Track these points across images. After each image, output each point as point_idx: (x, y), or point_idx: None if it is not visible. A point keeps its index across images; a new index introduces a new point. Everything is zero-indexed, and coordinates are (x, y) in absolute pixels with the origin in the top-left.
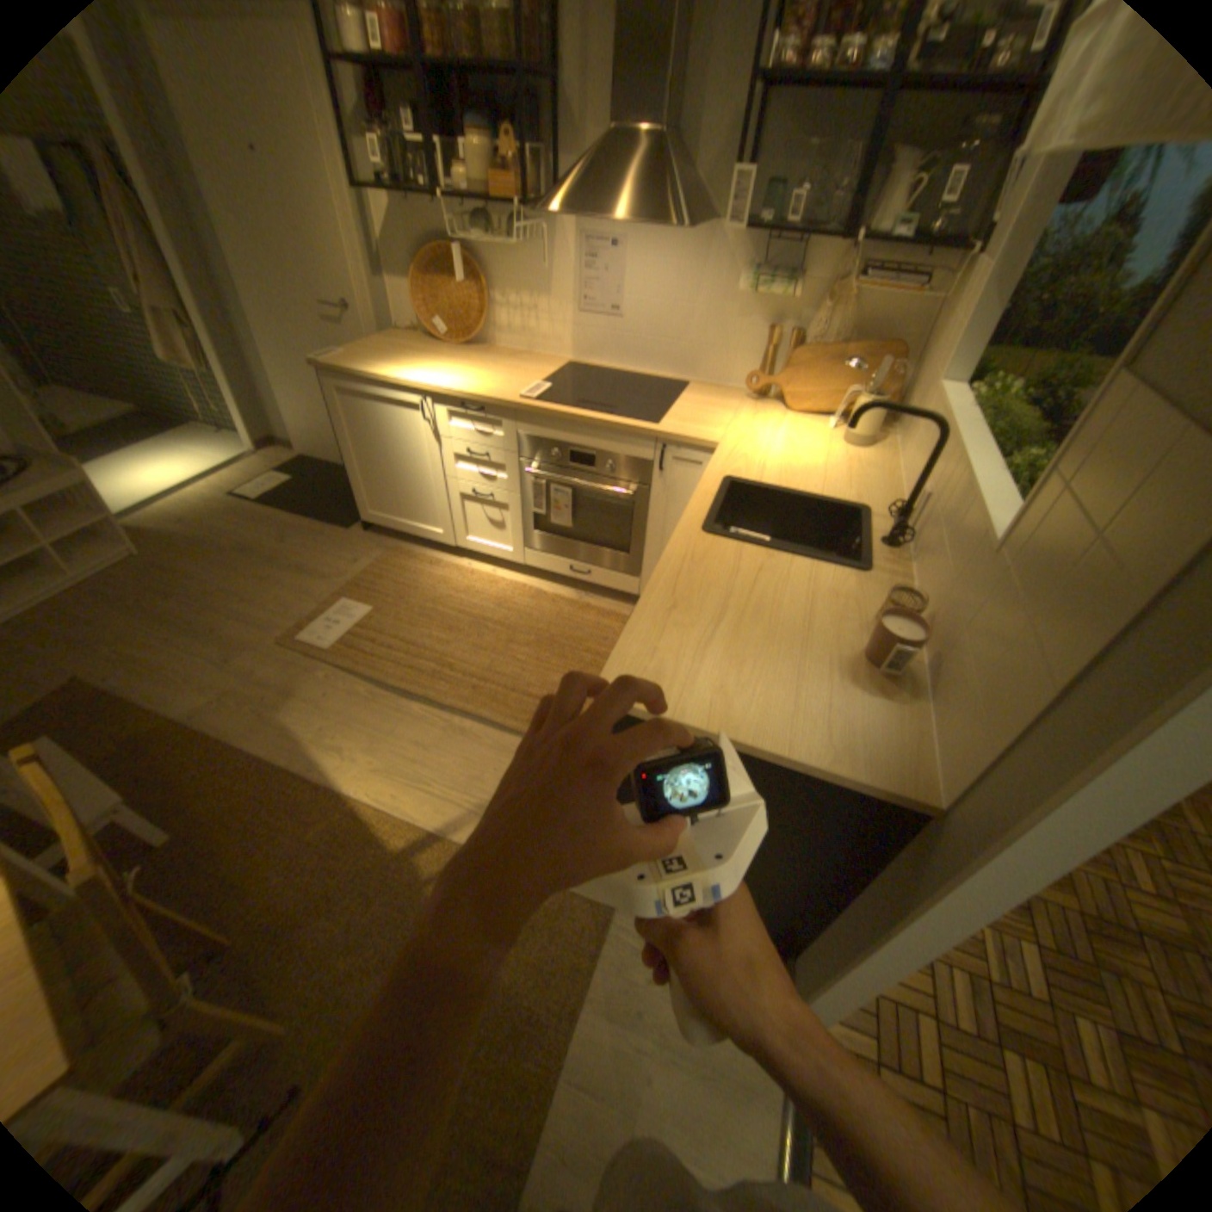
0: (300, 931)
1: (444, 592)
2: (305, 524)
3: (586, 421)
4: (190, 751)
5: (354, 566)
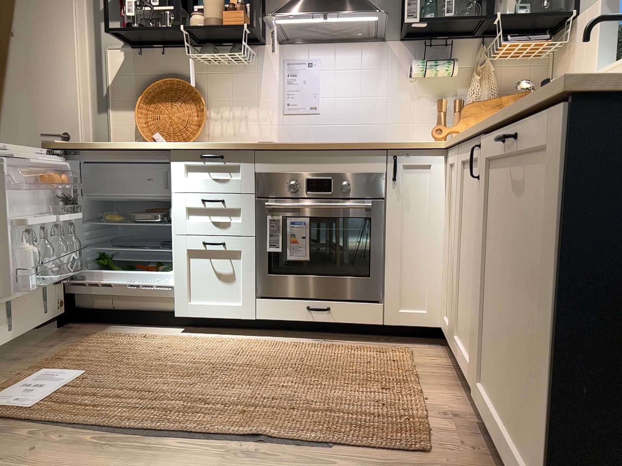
0: None
1: (170, 354)
2: None
3: (324, 146)
4: None
5: (52, 350)
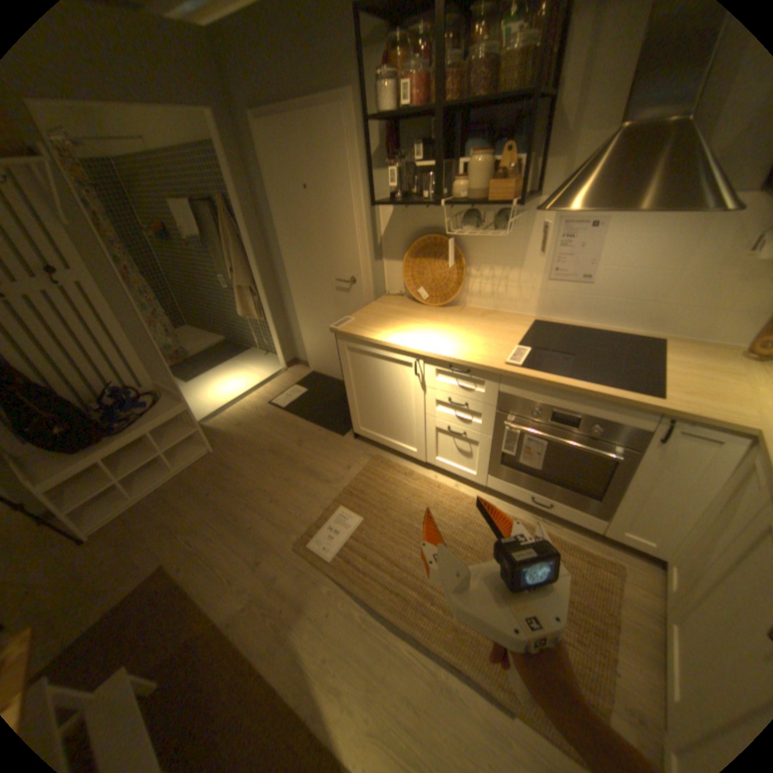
0: None
1: (417, 506)
2: (314, 429)
3: (578, 391)
4: (223, 668)
5: (348, 472)
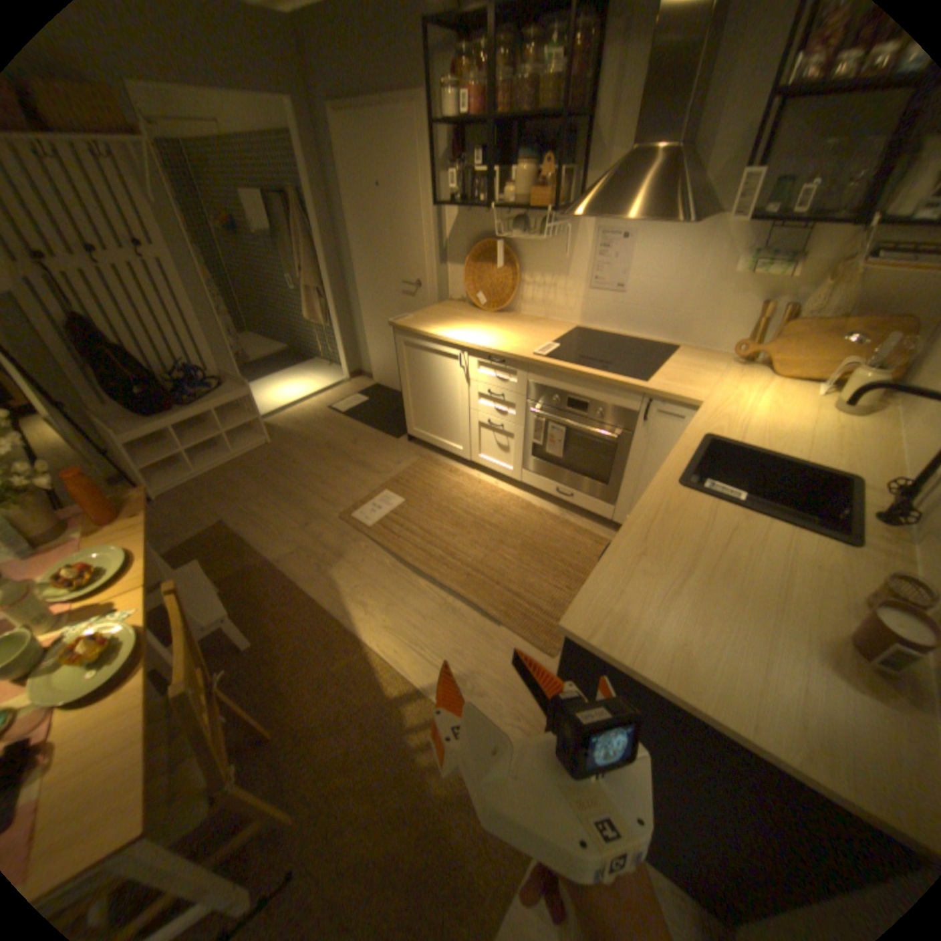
0: (313, 745)
1: (456, 495)
2: (370, 432)
3: (583, 376)
4: (272, 586)
5: (397, 467)
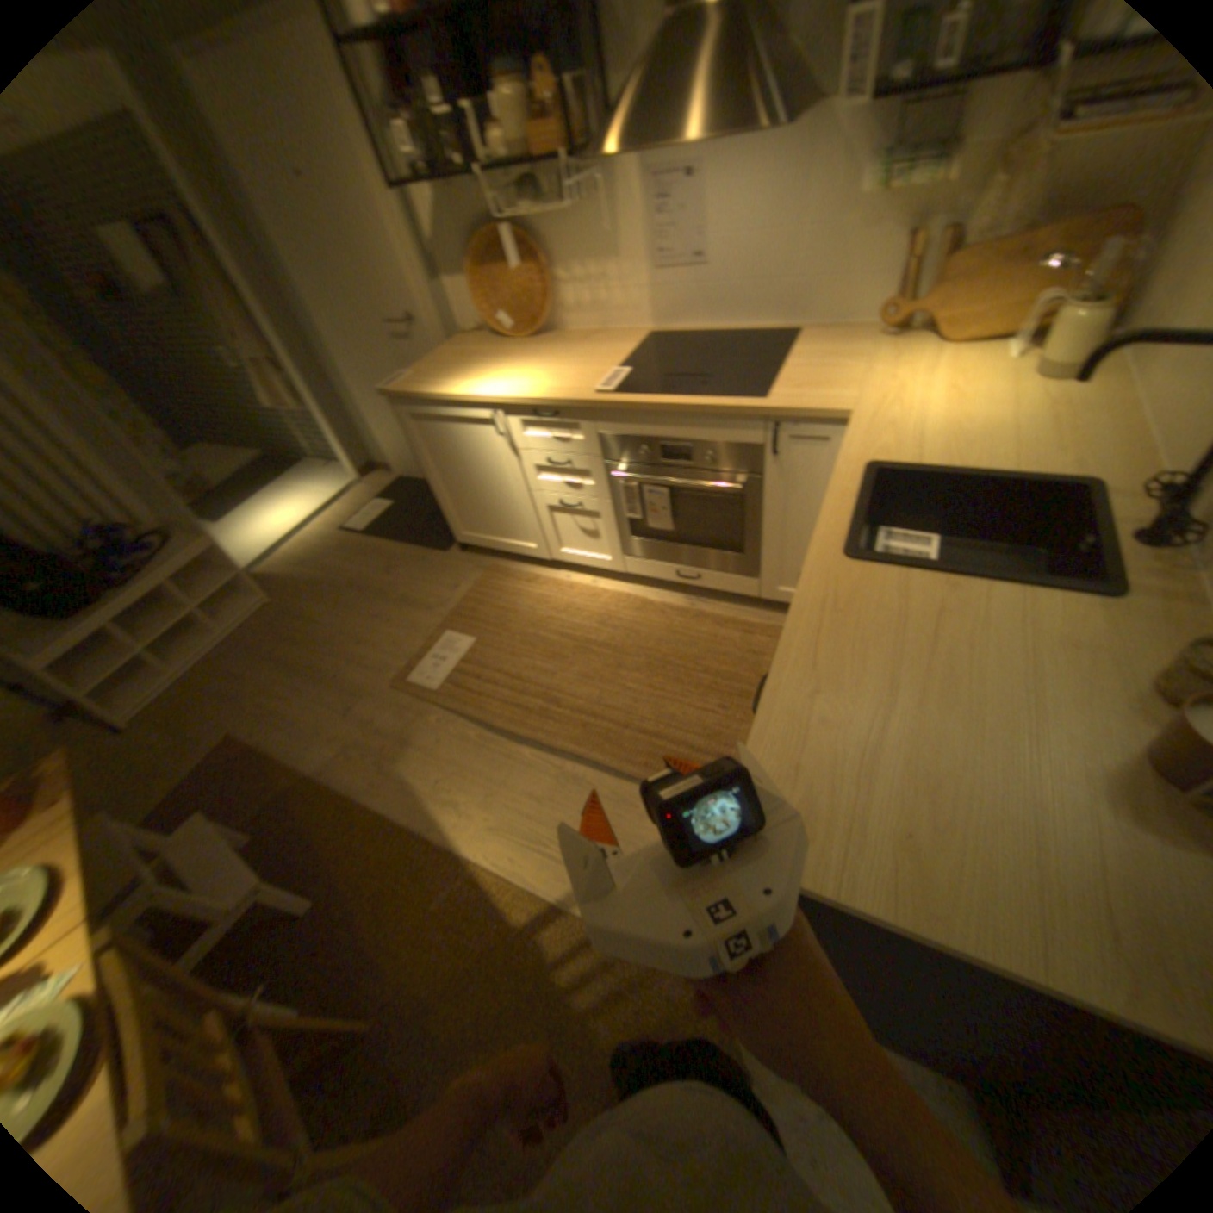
0: (430, 1021)
1: (542, 613)
2: (404, 551)
3: (673, 408)
4: (320, 812)
5: (452, 593)
